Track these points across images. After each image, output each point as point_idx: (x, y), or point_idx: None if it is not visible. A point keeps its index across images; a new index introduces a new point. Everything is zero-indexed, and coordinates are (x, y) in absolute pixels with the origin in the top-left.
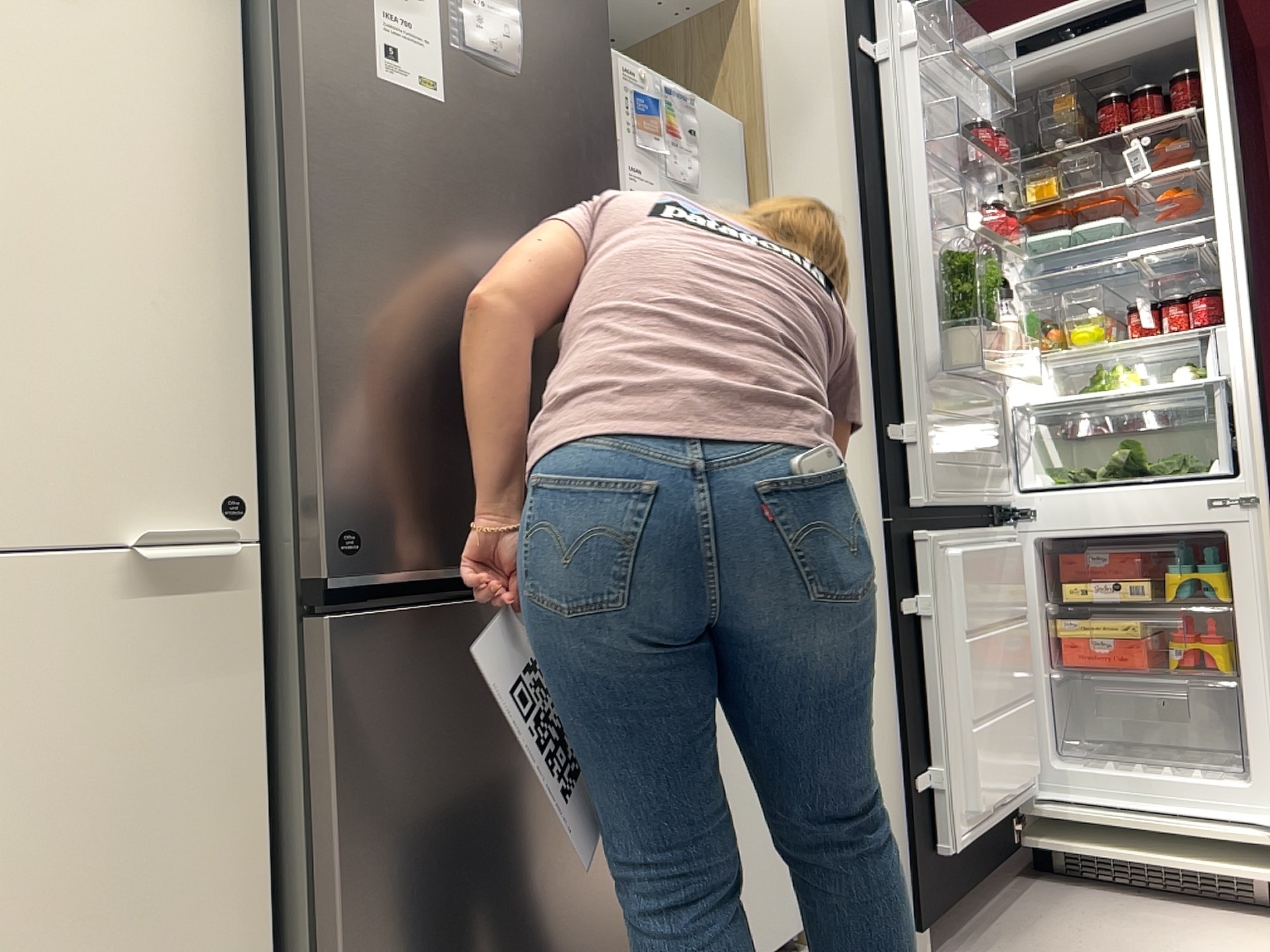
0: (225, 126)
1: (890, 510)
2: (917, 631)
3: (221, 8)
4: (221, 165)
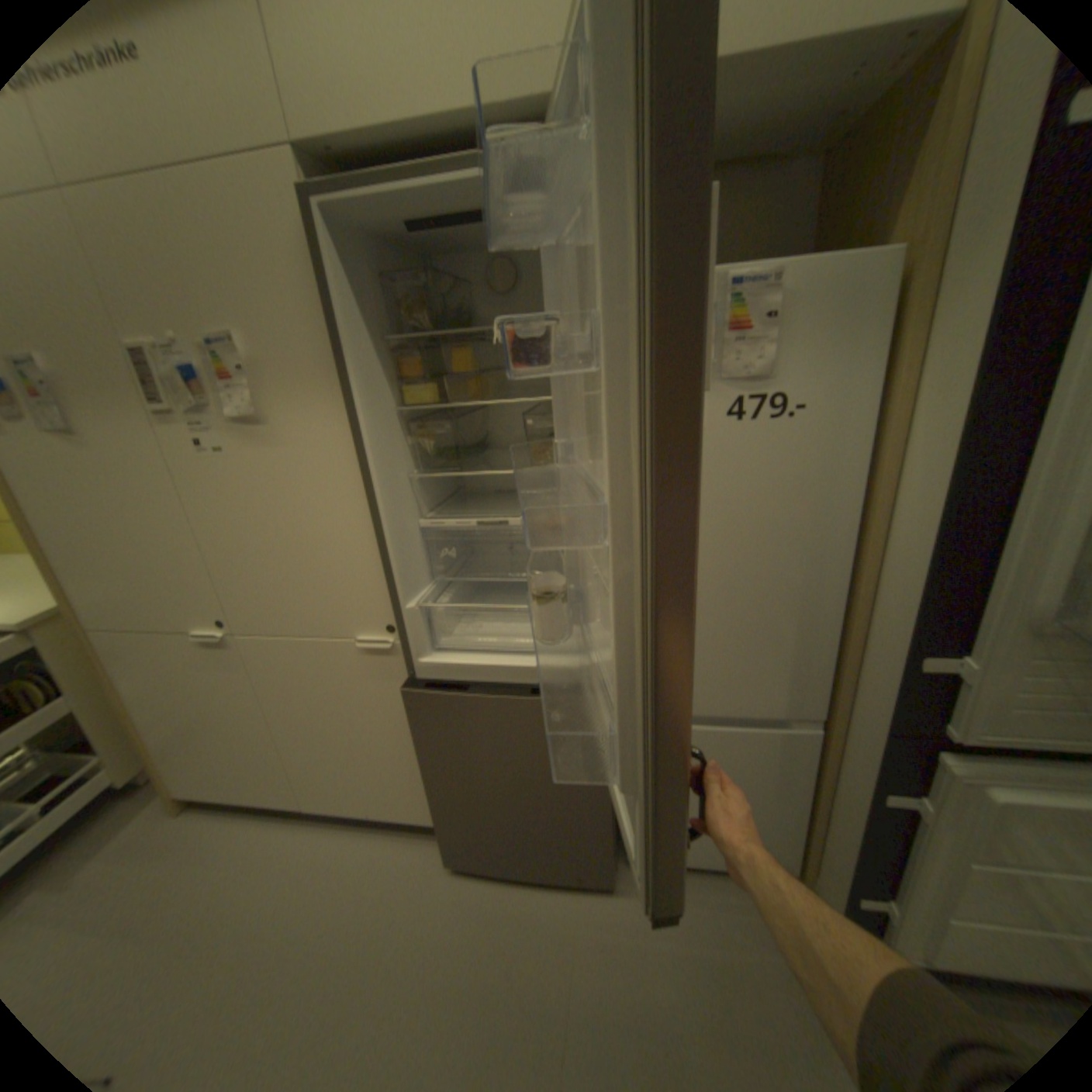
0: (356, 472)
1: (897, 727)
2: (912, 821)
3: (342, 413)
4: (358, 491)
